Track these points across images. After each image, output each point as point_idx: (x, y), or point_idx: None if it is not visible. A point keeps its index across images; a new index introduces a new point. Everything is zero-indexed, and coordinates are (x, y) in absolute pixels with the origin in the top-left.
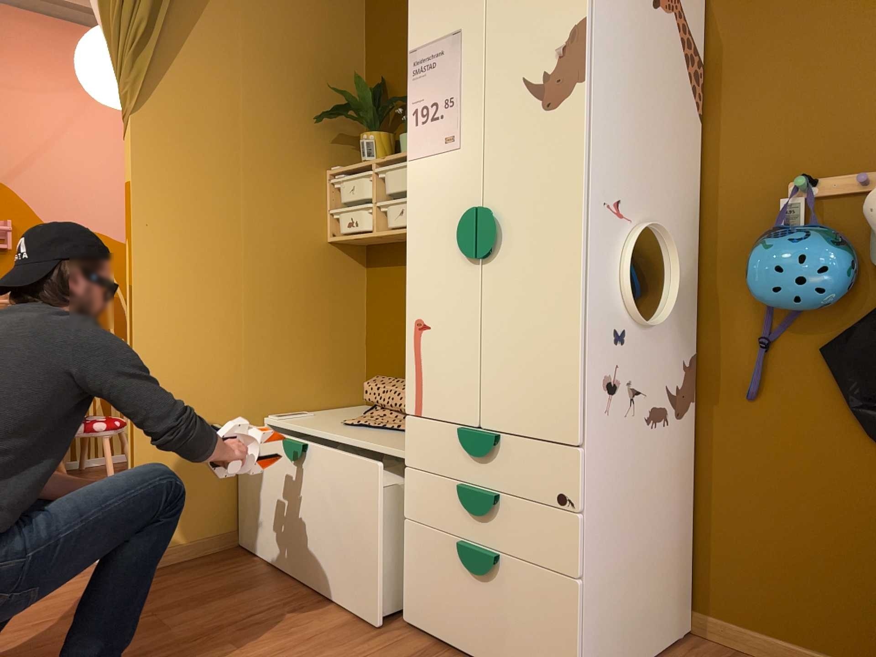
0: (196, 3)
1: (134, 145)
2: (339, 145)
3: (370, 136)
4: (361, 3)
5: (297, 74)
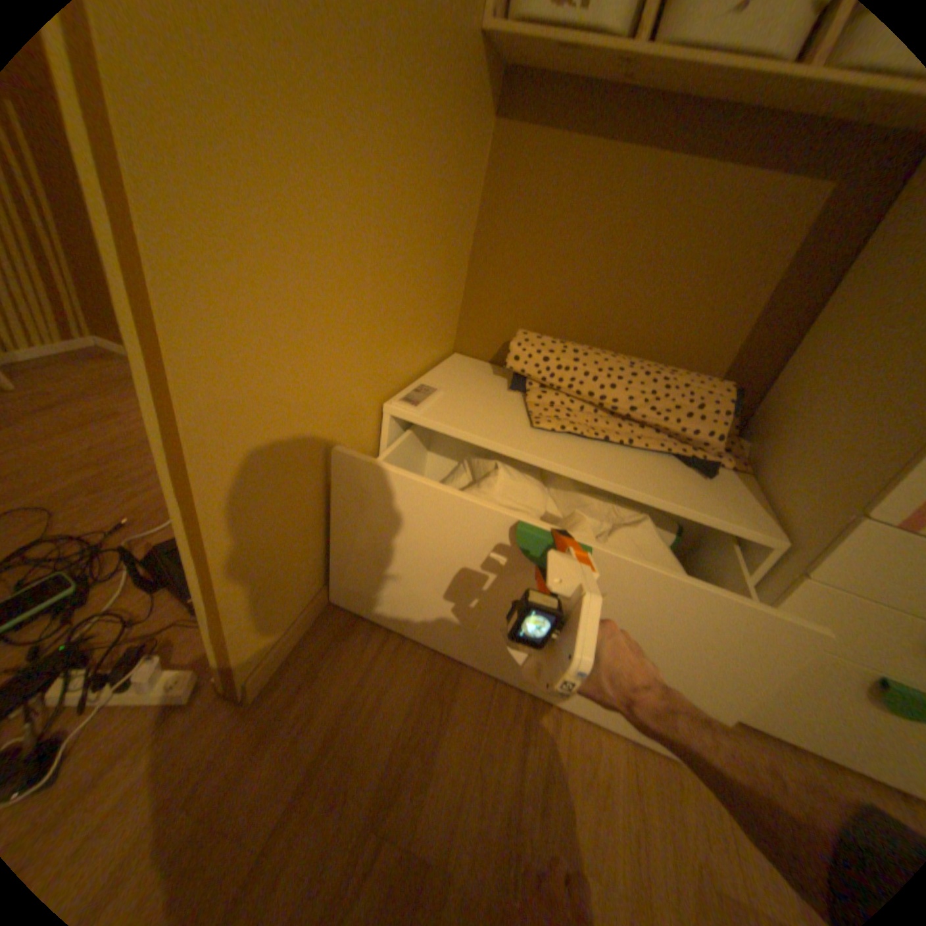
0: None
1: None
2: None
3: None
4: None
5: None
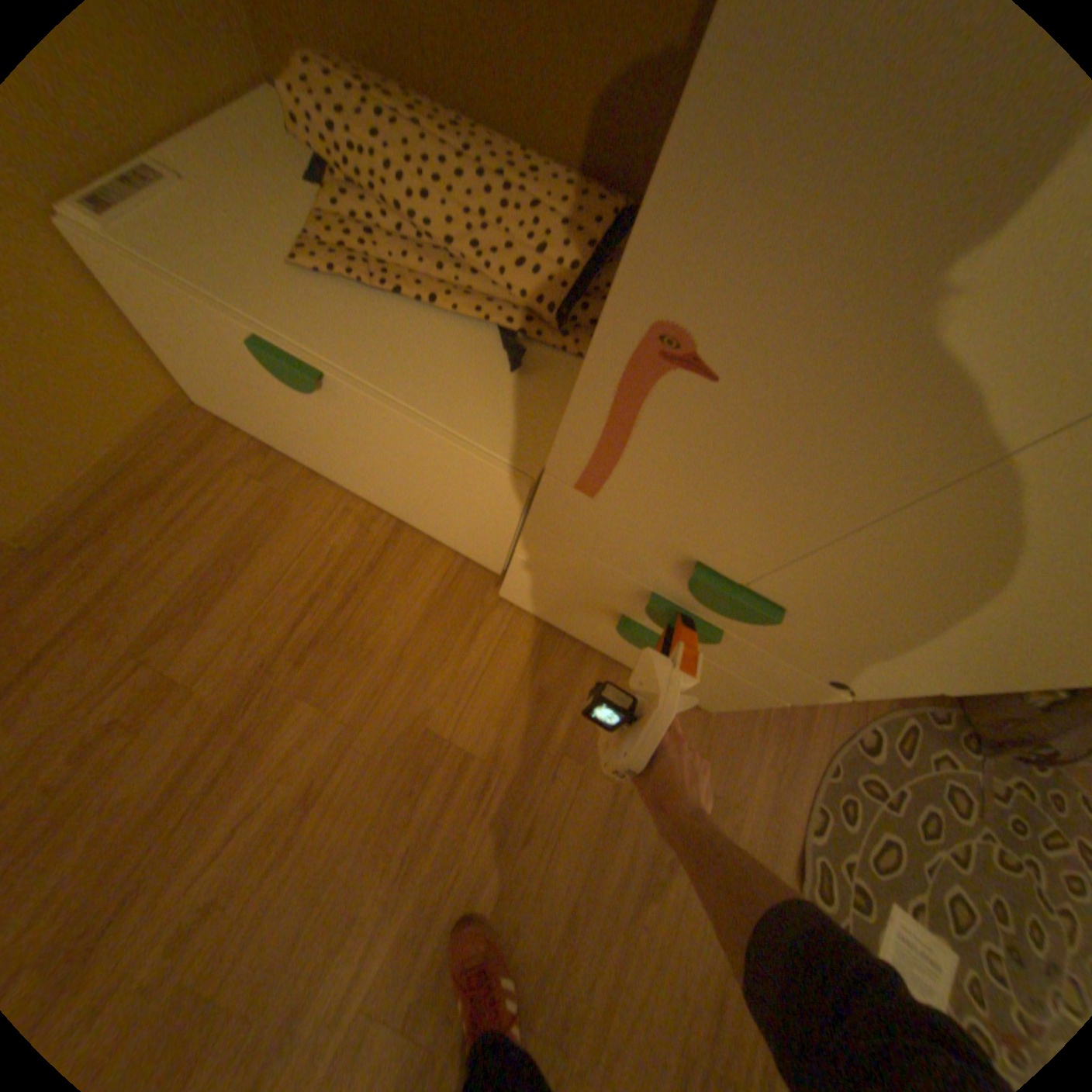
0: None
1: None
2: None
3: None
4: None
5: None
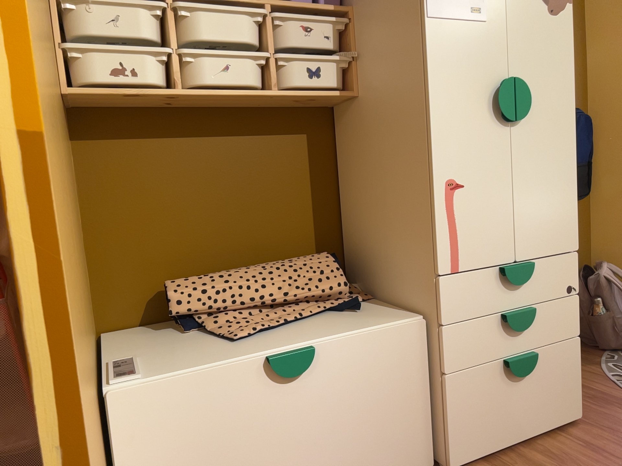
0: None
1: None
2: None
3: None
4: None
5: None
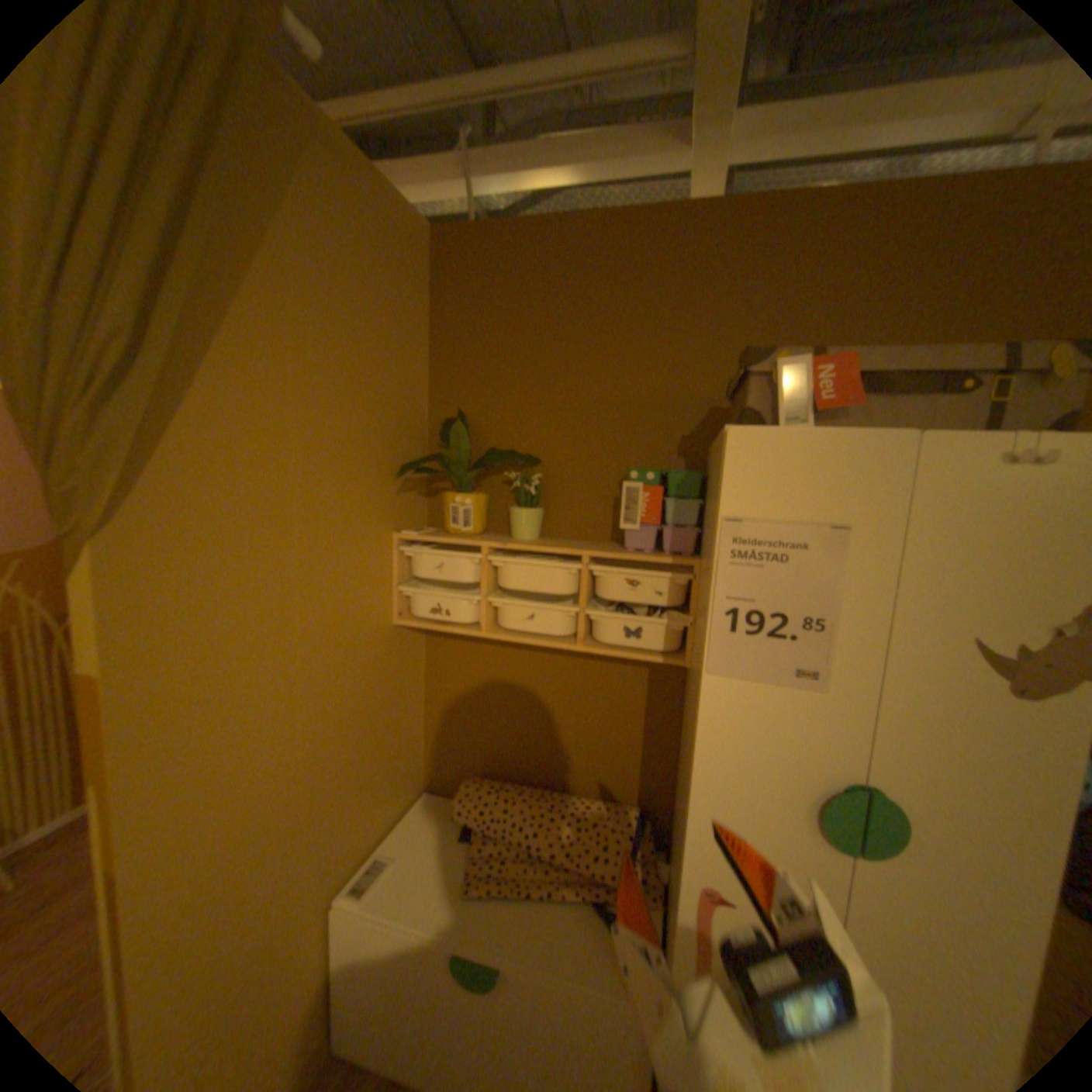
0: (215, 283)
1: (99, 597)
2: (405, 494)
3: (467, 499)
4: (426, 296)
5: (363, 404)
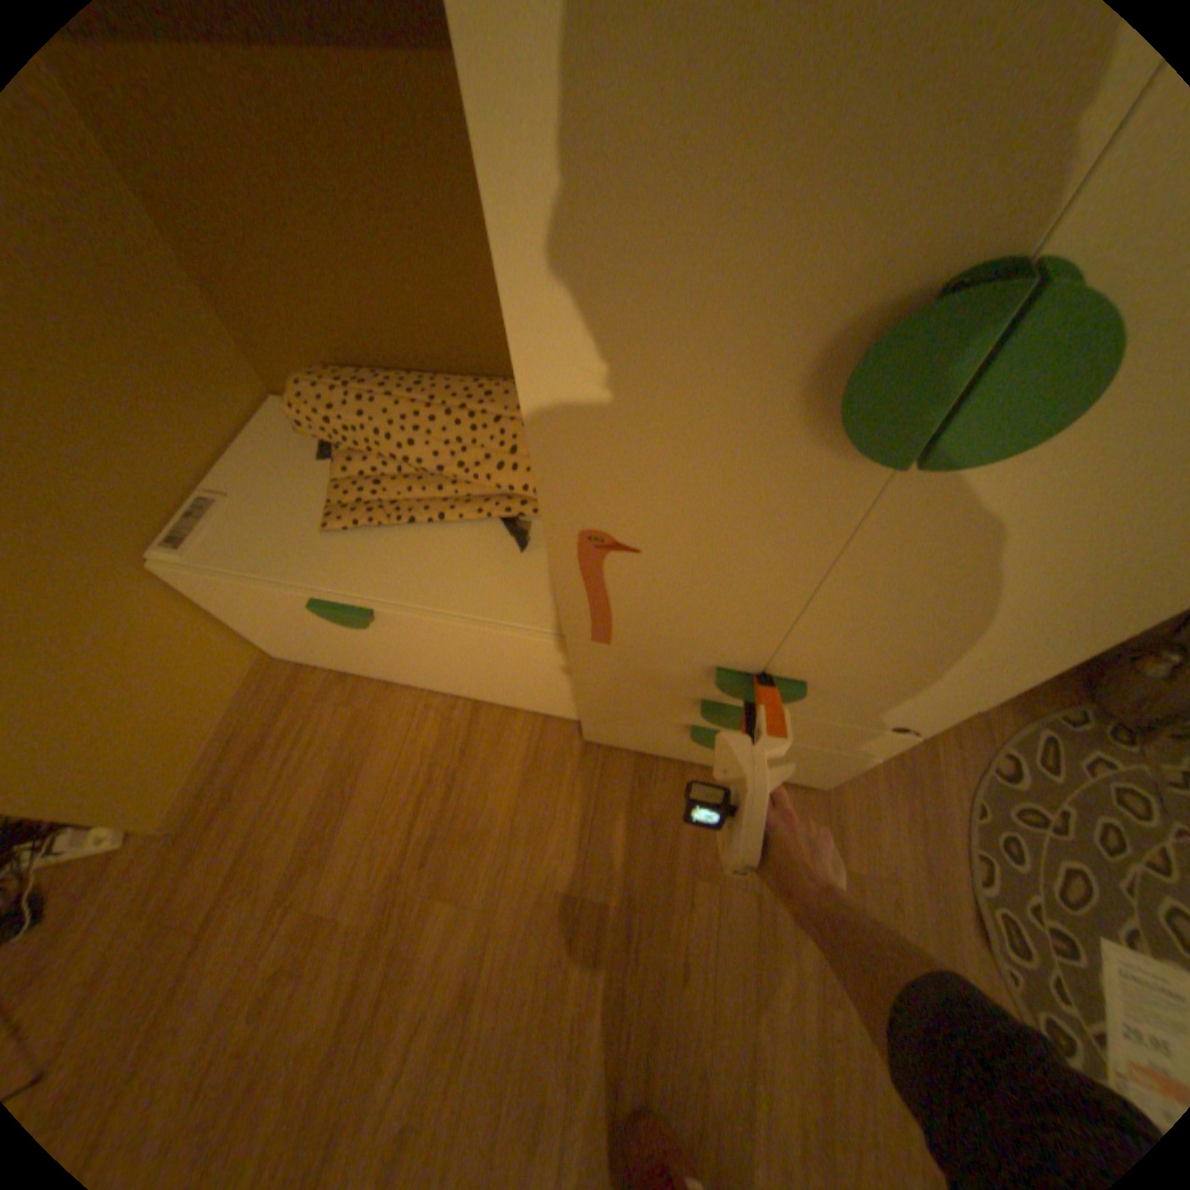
0: None
1: None
2: None
3: None
4: None
5: None
